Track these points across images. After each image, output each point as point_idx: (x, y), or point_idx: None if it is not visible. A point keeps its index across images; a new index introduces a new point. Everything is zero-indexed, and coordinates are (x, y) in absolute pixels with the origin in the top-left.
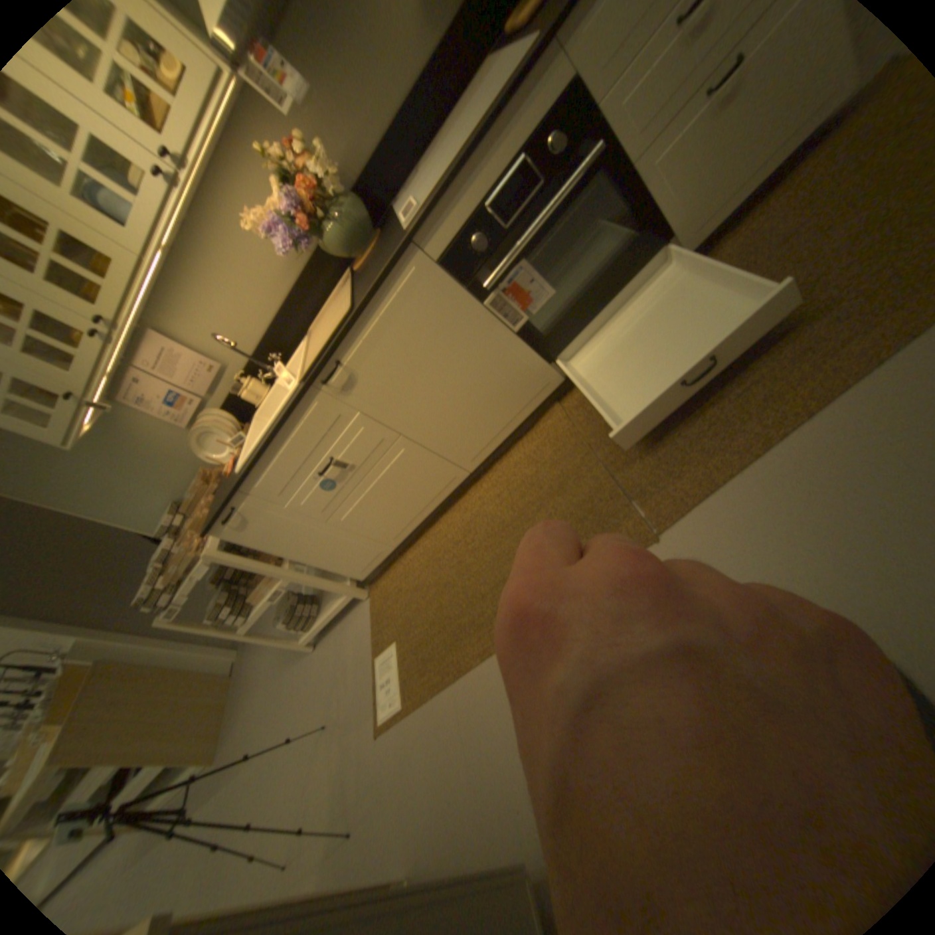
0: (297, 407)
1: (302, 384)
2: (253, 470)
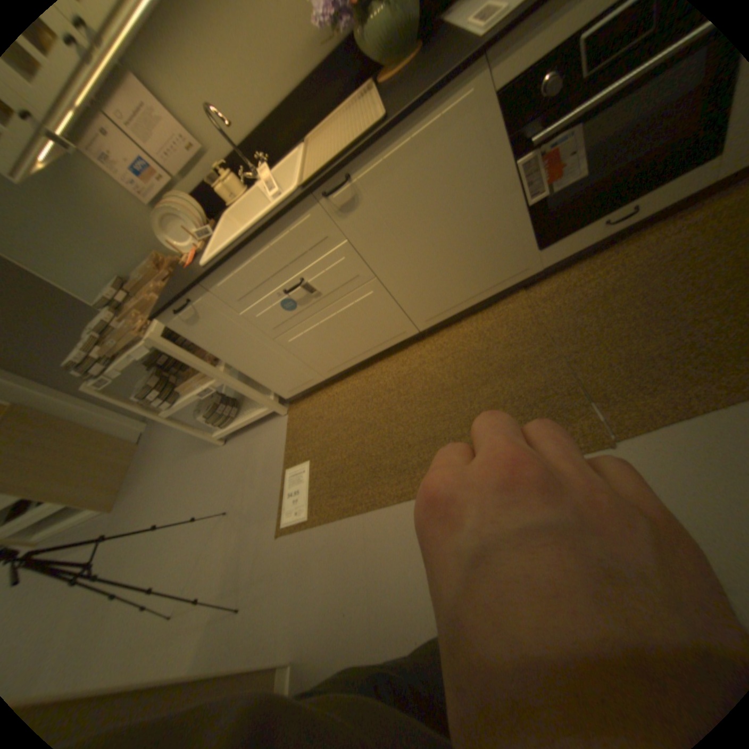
0: (287, 212)
1: (299, 188)
2: (220, 266)
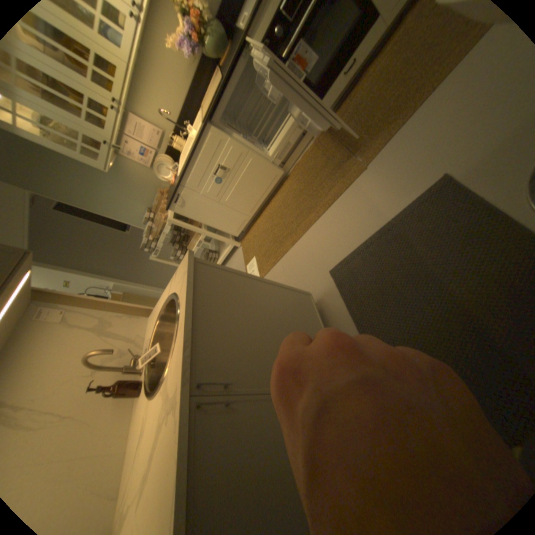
0: (202, 135)
1: (203, 123)
2: (185, 172)
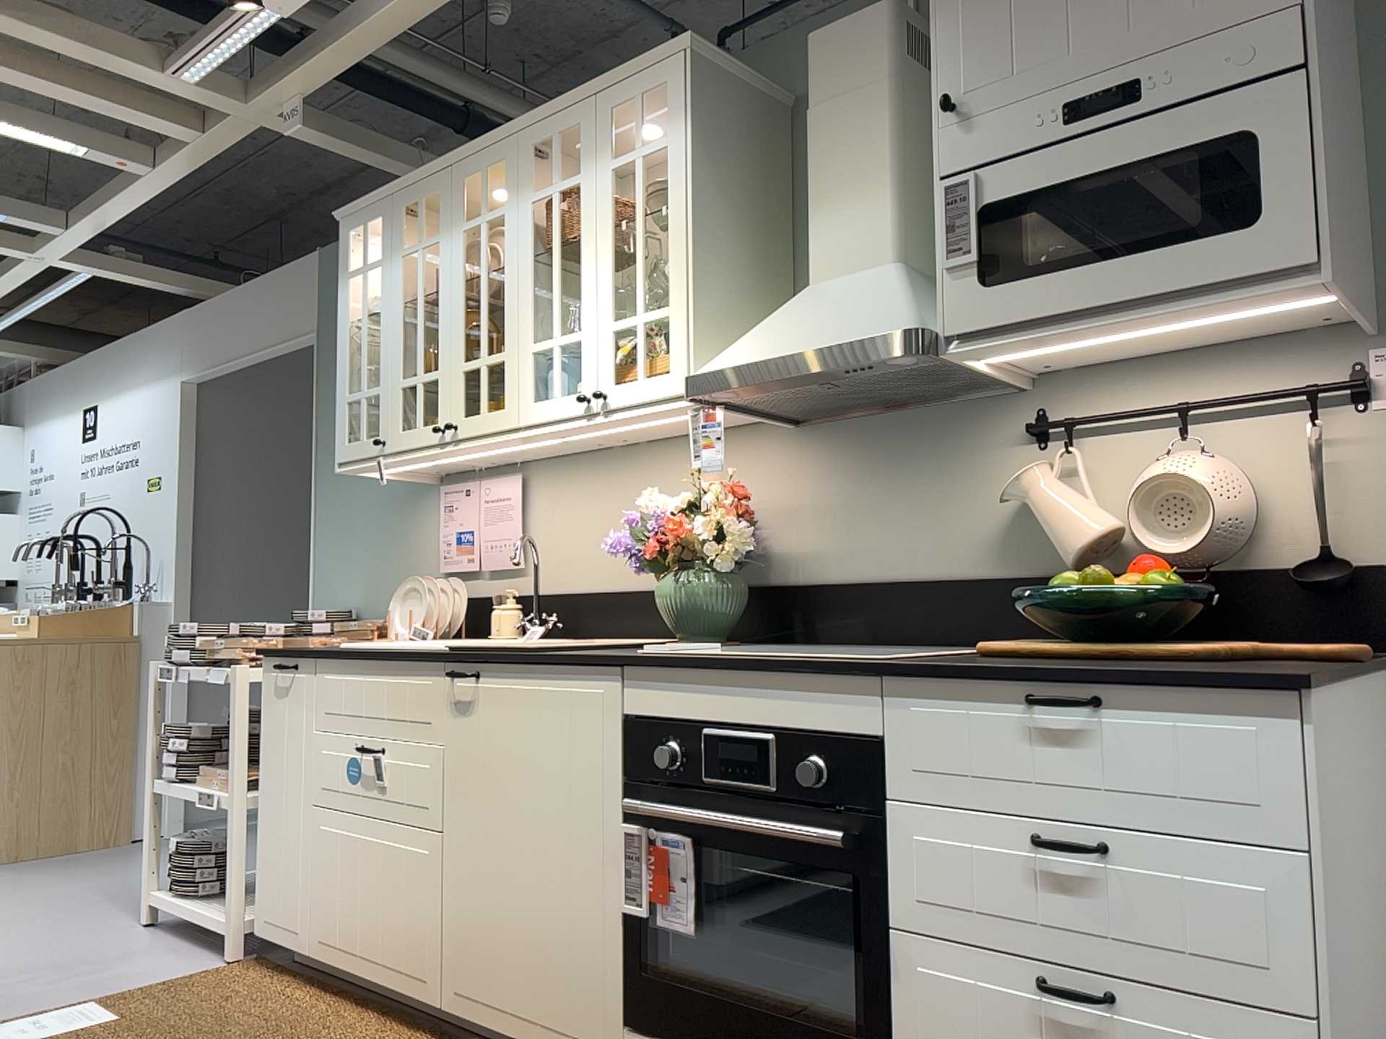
0: (414, 659)
1: (447, 650)
2: (338, 657)
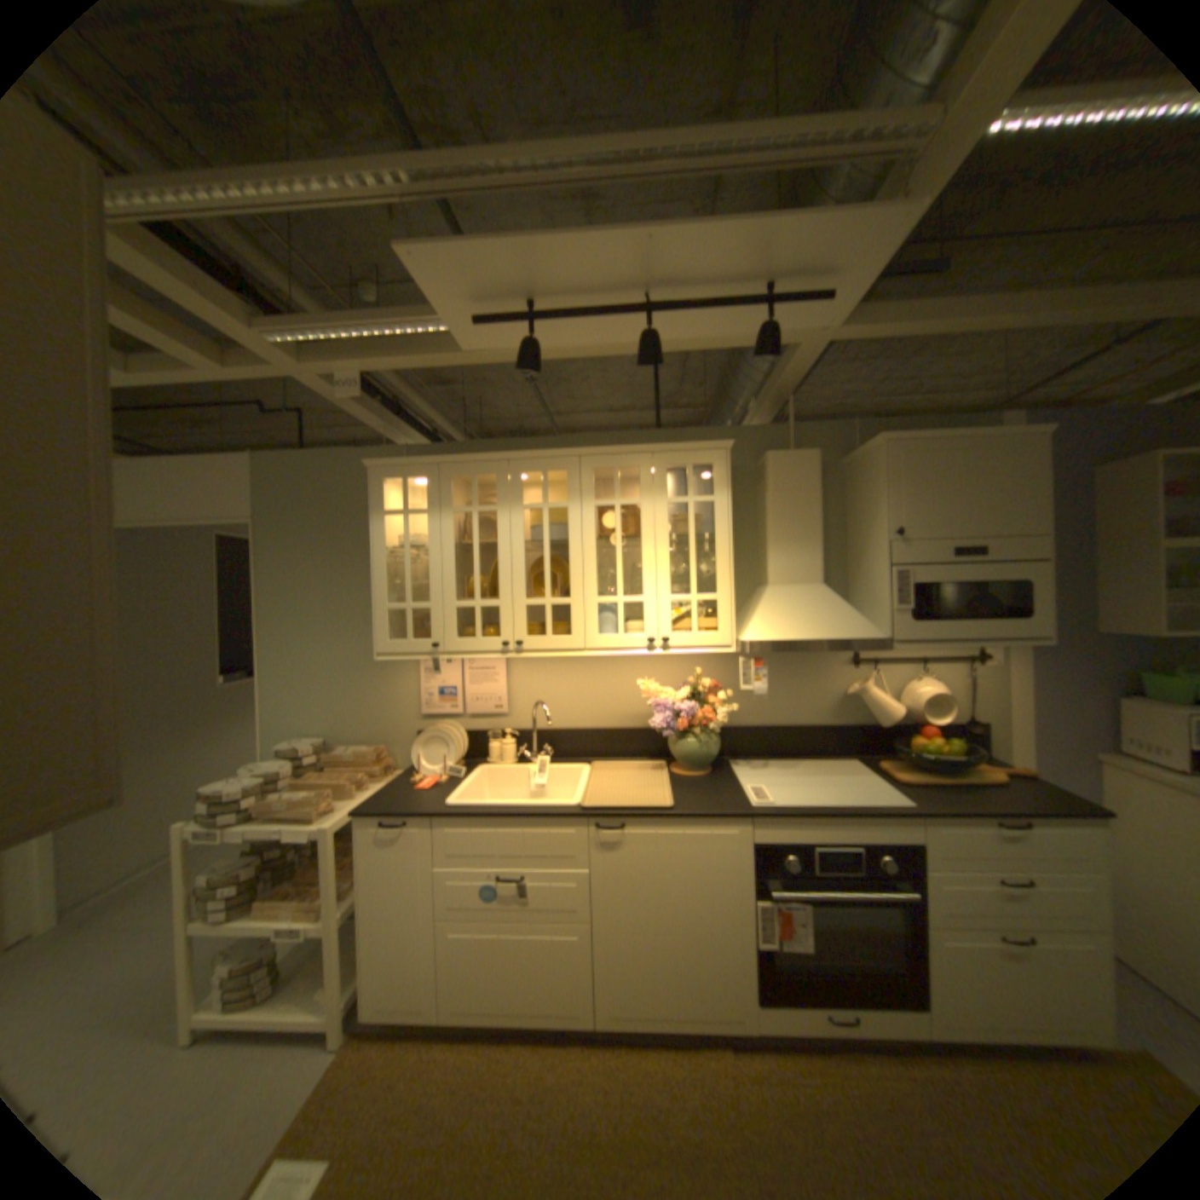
0: (560, 819)
1: (580, 808)
2: (466, 818)
